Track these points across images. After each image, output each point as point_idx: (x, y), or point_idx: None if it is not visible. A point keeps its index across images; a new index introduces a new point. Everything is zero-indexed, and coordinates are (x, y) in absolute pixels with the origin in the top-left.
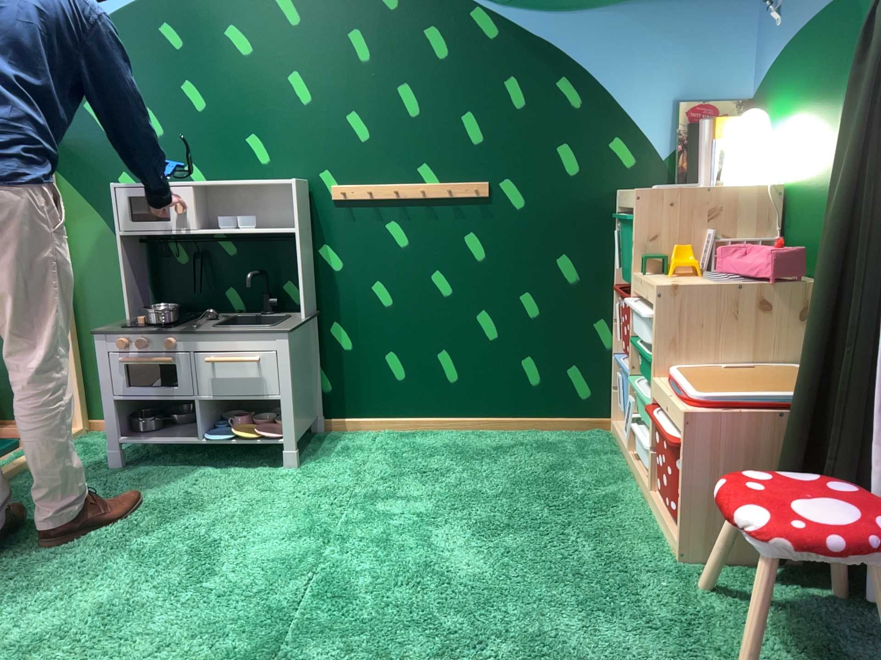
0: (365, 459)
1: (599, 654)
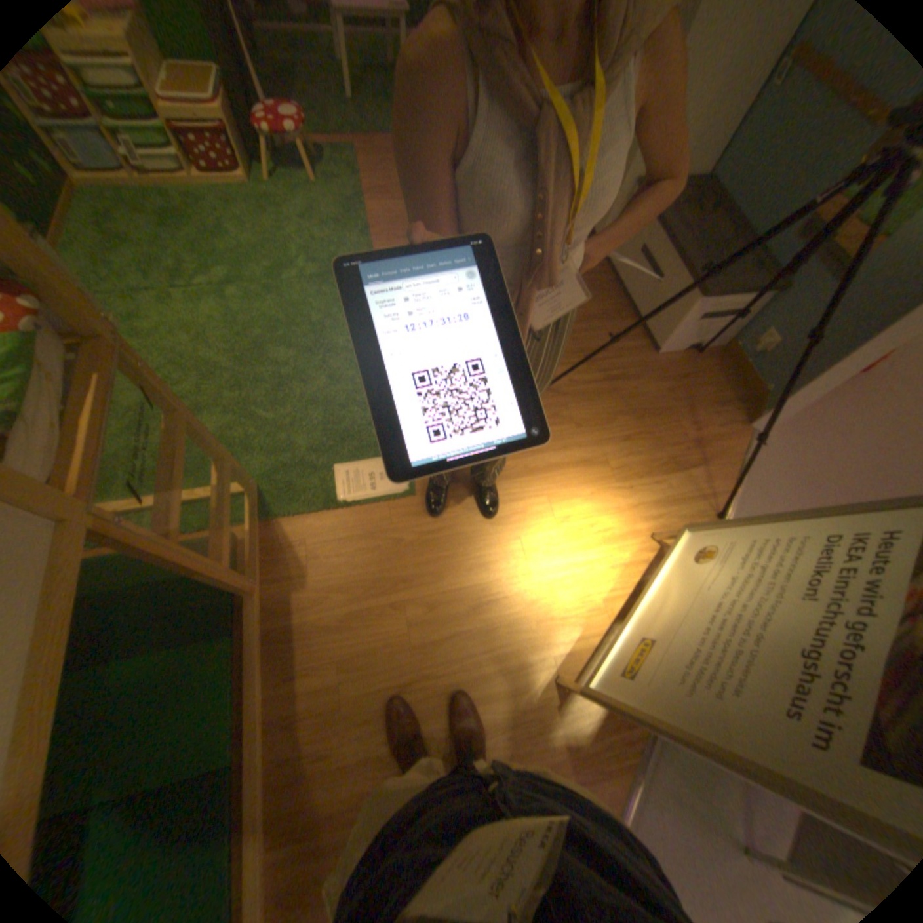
0: (102, 295)
1: (303, 208)
